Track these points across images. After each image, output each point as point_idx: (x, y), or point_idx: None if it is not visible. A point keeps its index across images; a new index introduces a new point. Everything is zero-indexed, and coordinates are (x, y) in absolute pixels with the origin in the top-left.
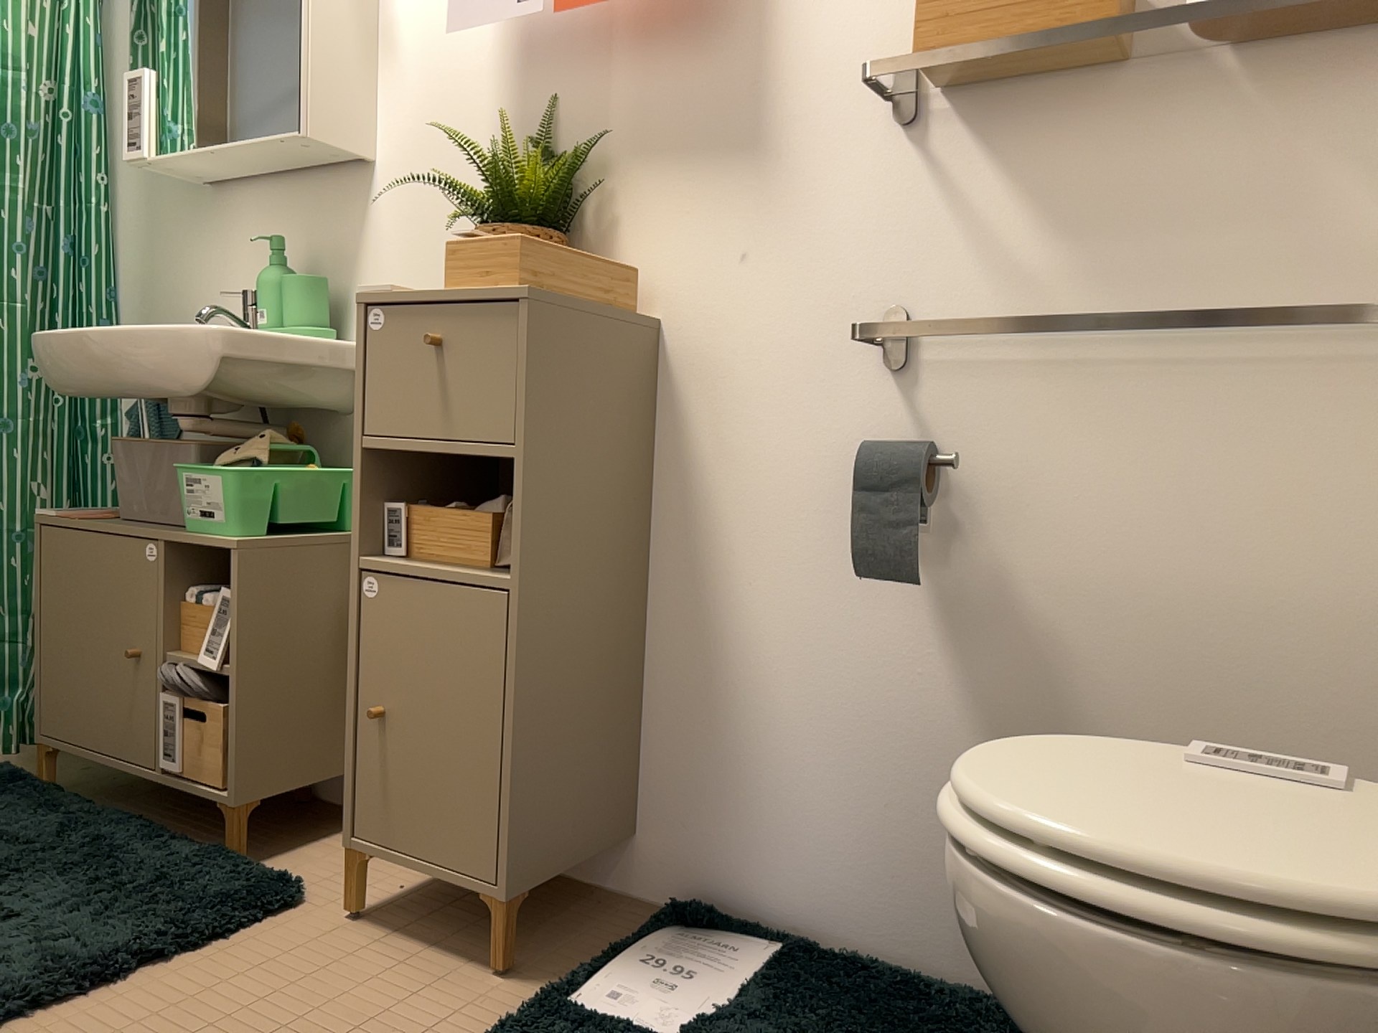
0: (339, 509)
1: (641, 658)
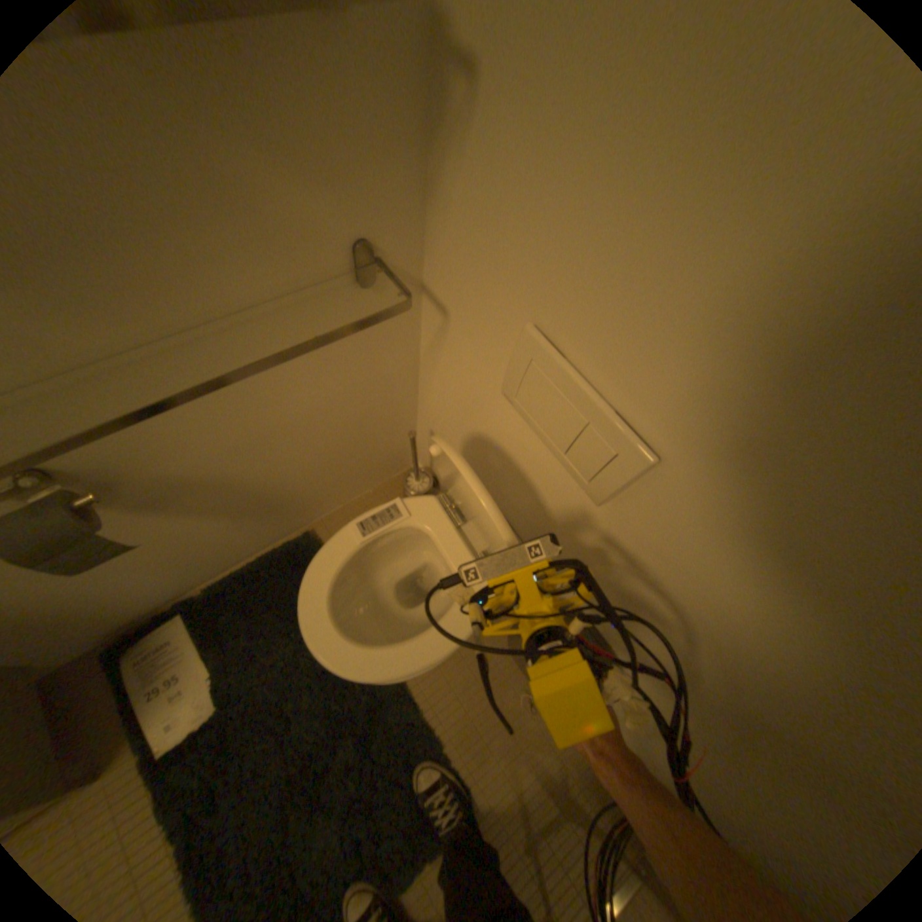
0: None
1: None
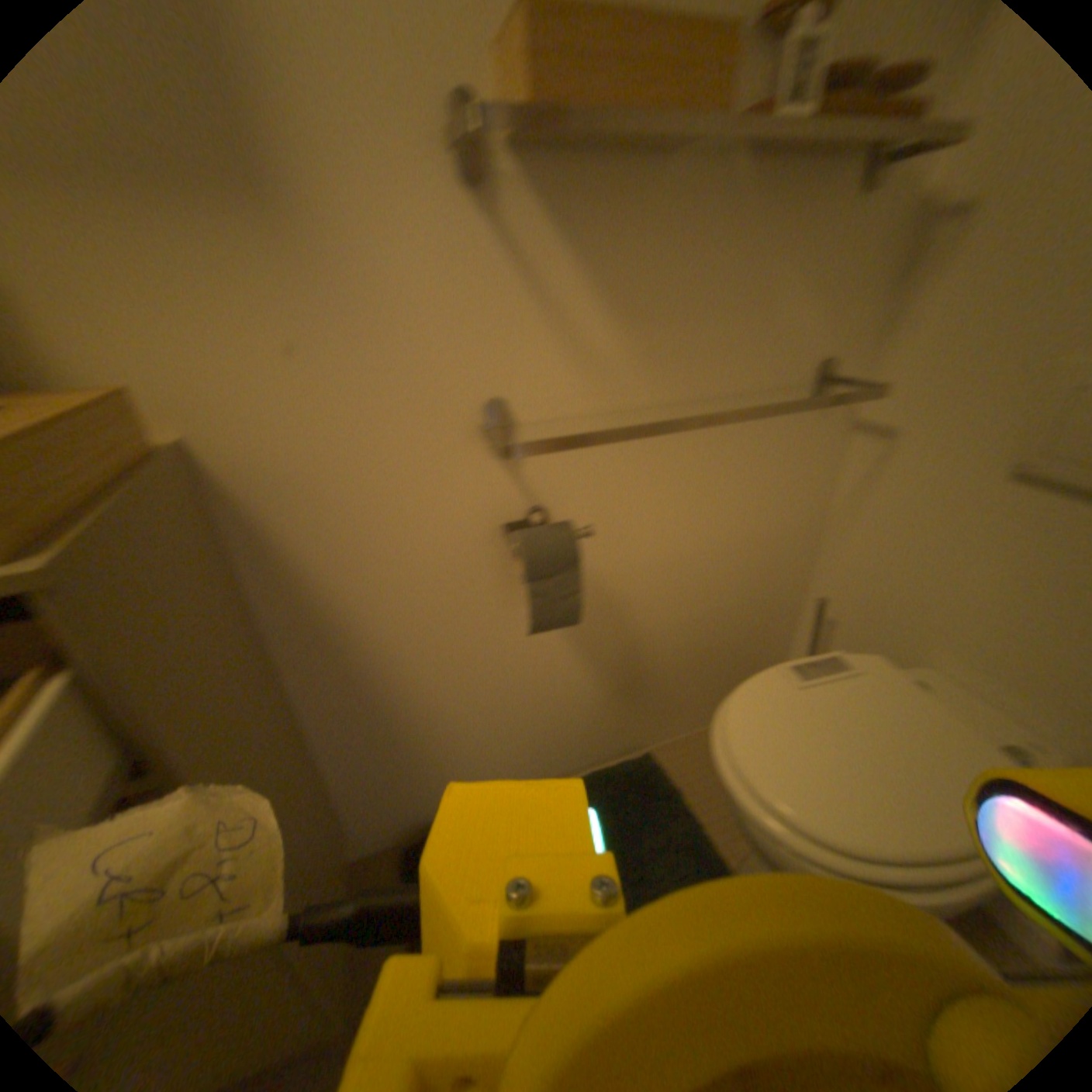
0: None
1: (316, 742)
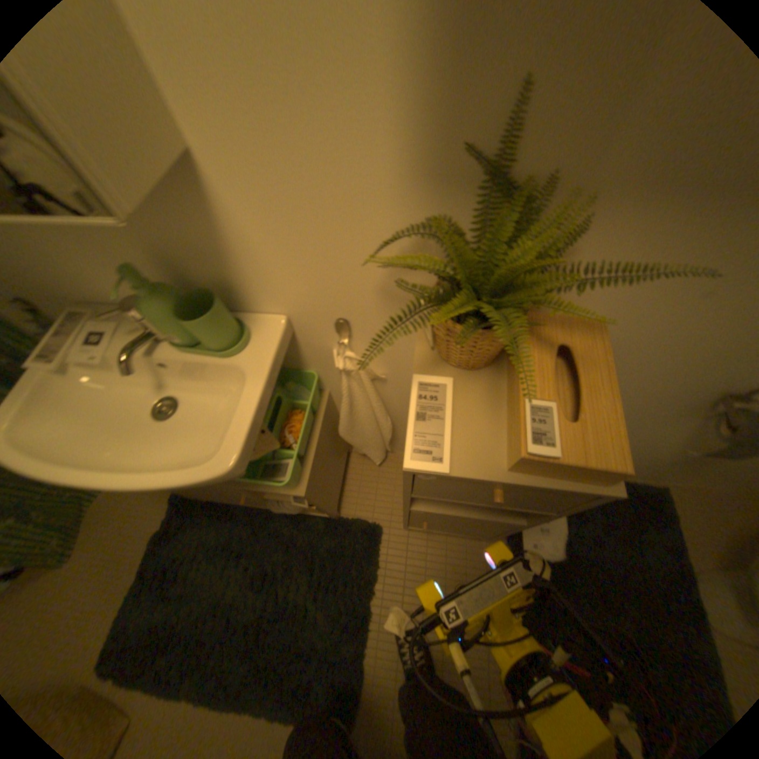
0: (311, 417)
1: None
